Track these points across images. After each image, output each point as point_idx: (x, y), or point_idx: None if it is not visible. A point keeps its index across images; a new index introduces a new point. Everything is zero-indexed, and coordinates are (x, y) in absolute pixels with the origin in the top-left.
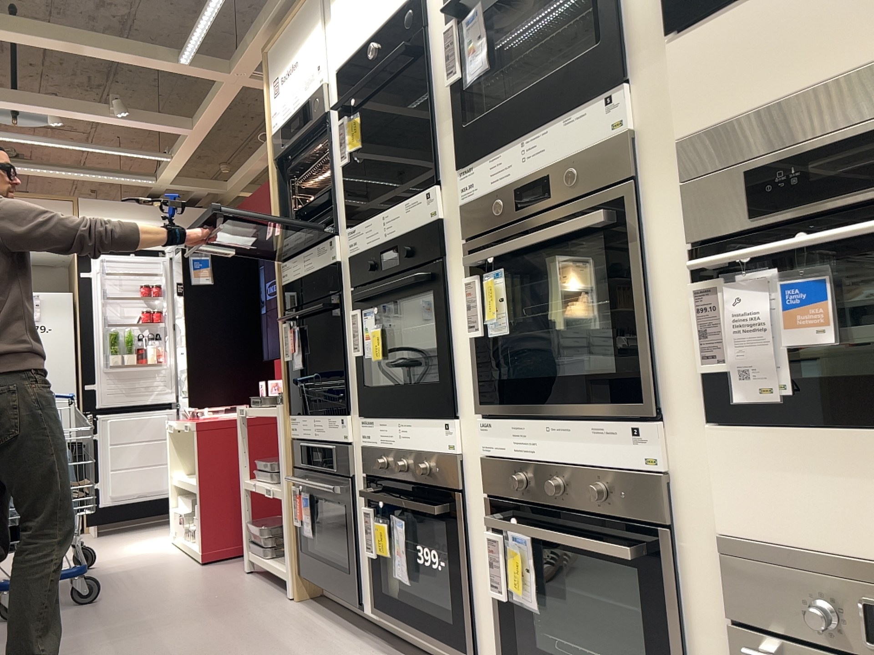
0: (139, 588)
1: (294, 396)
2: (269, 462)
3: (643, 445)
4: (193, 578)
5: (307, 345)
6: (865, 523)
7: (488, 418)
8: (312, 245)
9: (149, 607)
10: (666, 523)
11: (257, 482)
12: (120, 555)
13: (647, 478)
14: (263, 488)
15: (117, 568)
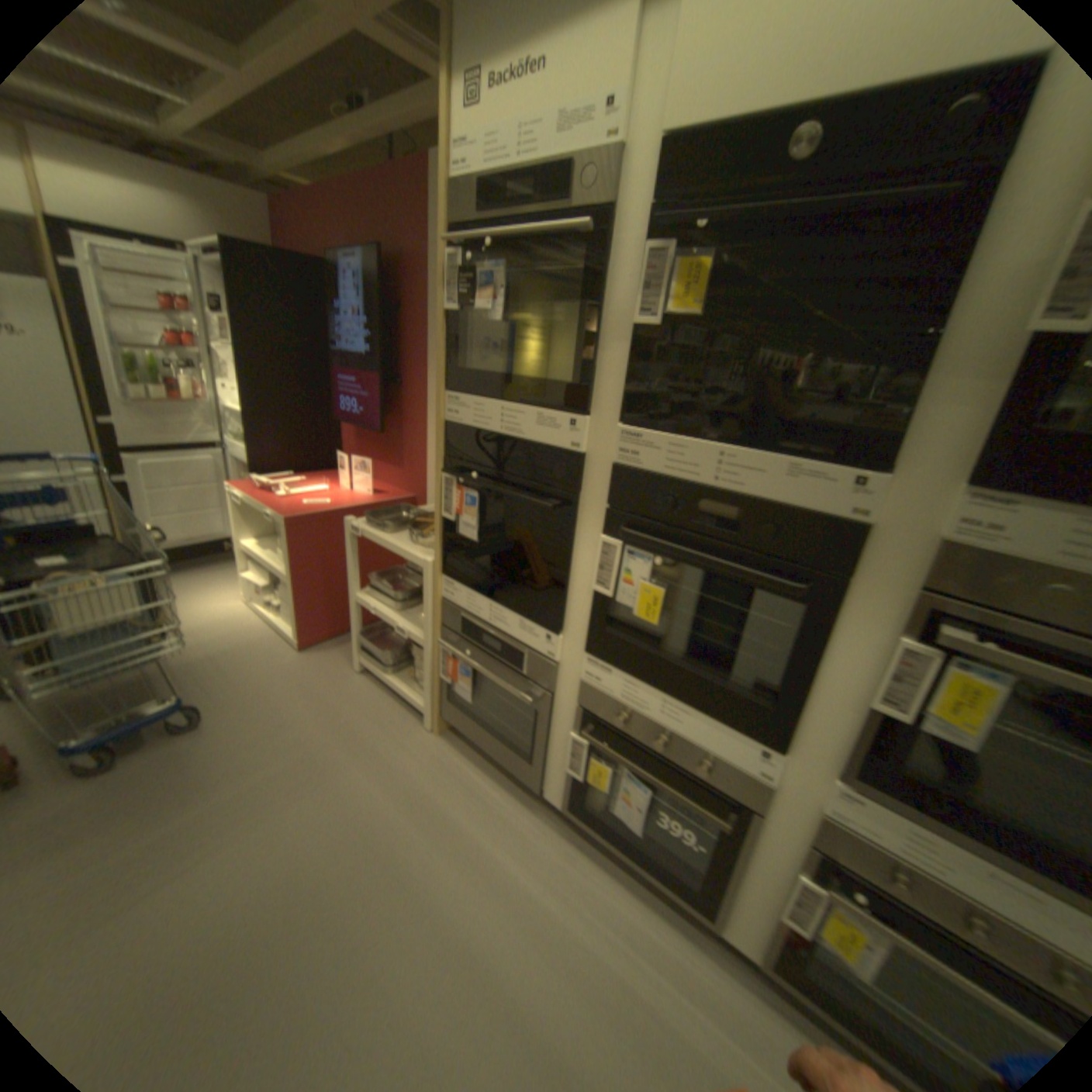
0: (241, 700)
1: (448, 554)
2: (387, 584)
3: None
4: (298, 680)
5: (483, 513)
6: None
7: (863, 795)
8: (527, 404)
9: (270, 742)
10: None
11: (375, 604)
12: (187, 624)
13: None
14: (387, 619)
15: (195, 654)
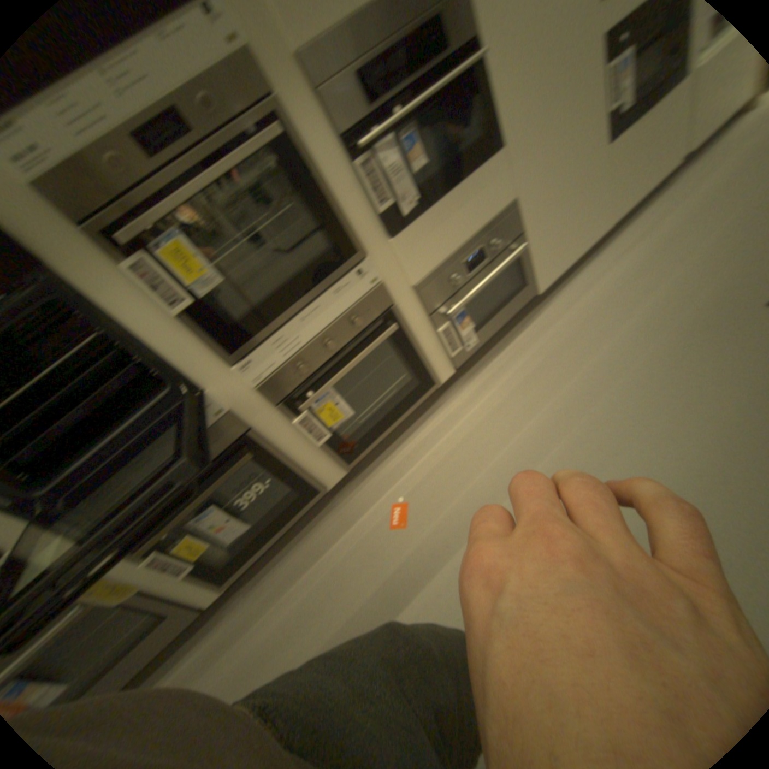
0: None
1: None
2: None
3: (367, 274)
4: None
5: None
6: (455, 232)
7: (246, 356)
8: None
9: None
10: (392, 302)
11: None
12: None
13: (378, 288)
14: None
15: None
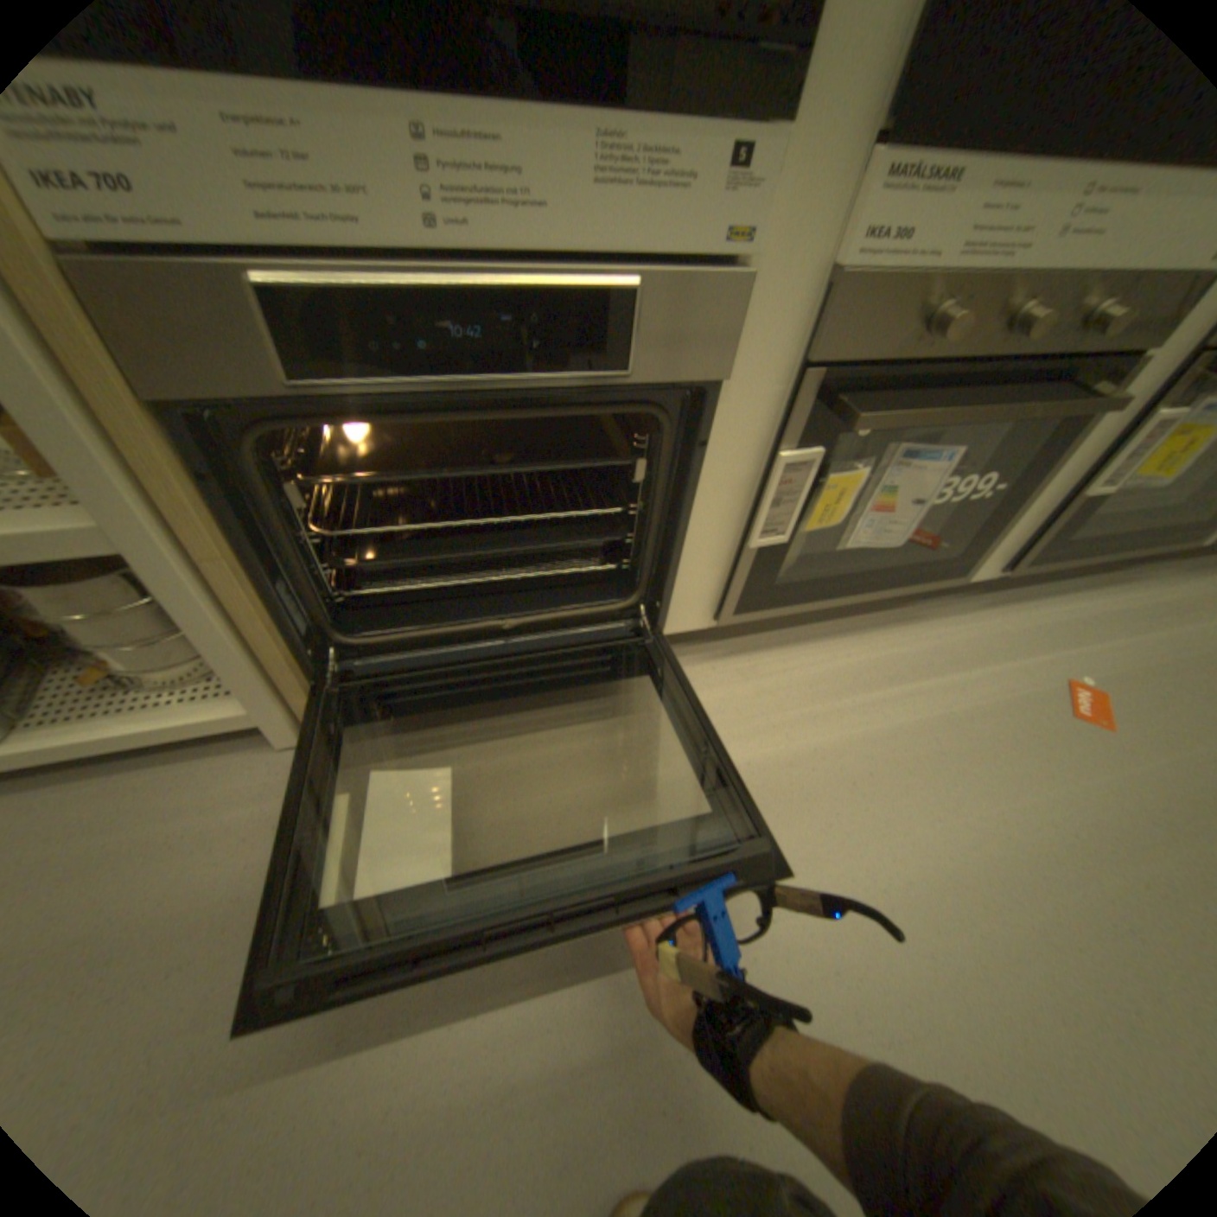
0: None
1: None
2: None
3: None
4: None
5: None
6: None
7: None
8: None
9: None
10: None
11: None
12: None
13: None
14: None
15: None
